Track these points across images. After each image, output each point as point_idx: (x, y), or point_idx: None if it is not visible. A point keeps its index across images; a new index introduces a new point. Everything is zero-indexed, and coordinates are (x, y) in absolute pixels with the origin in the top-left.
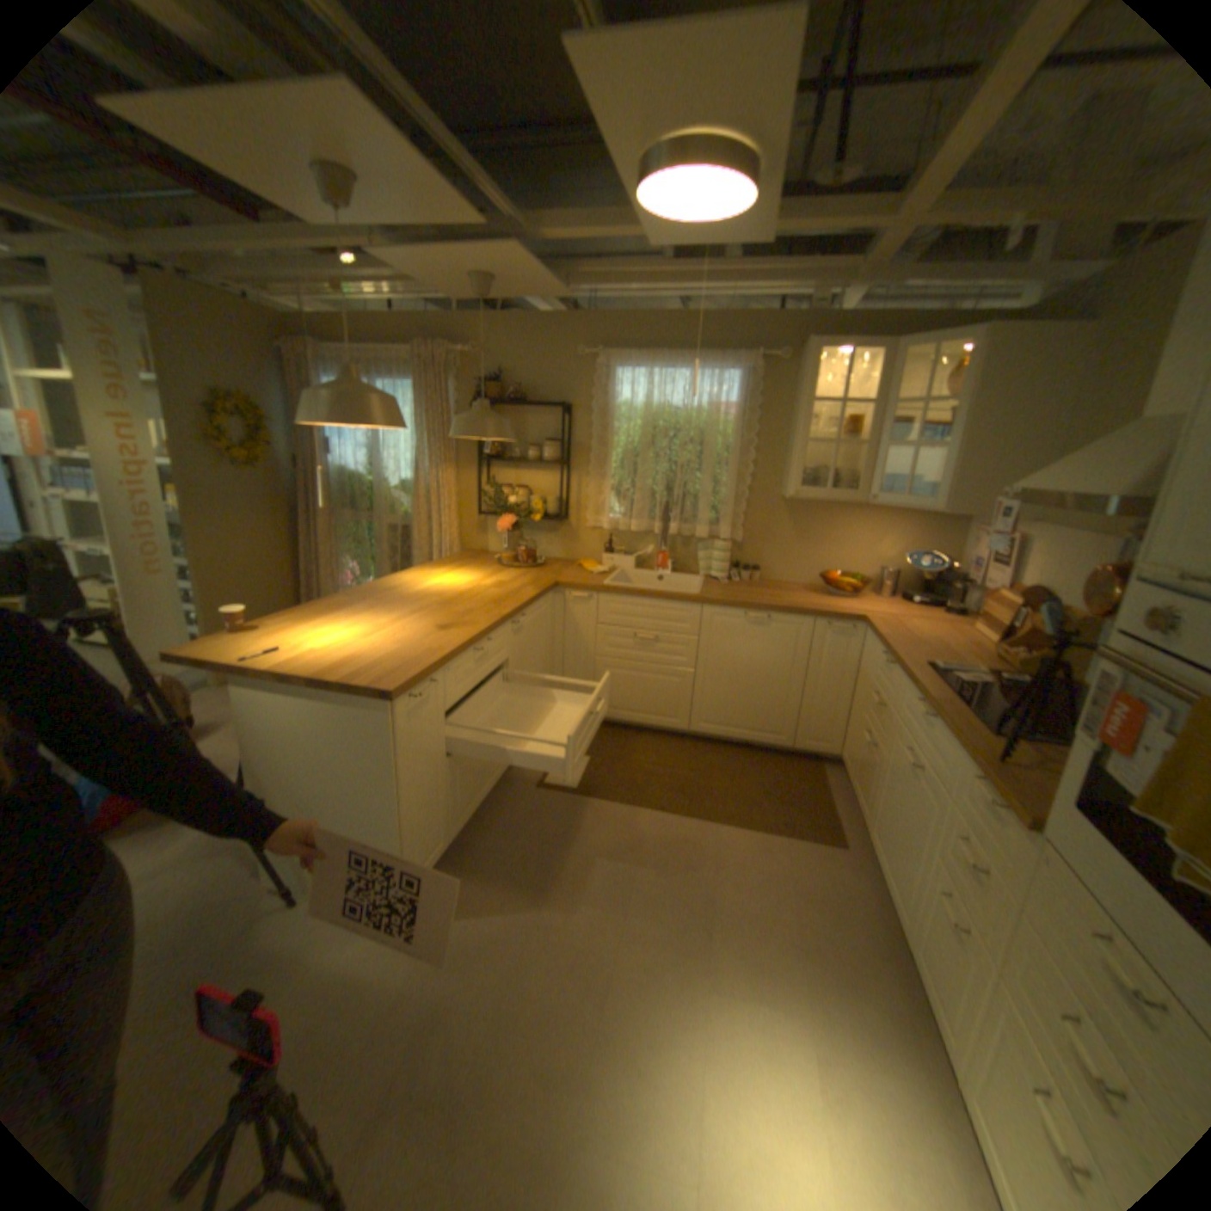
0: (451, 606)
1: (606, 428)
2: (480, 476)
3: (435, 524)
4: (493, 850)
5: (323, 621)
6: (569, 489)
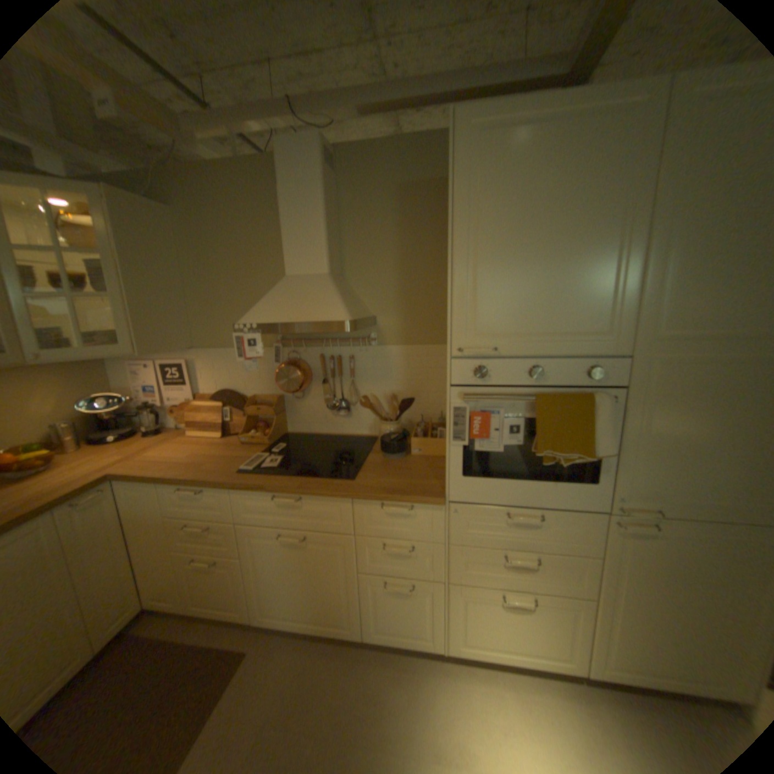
0: None
1: None
2: None
3: None
4: None
5: None
6: None
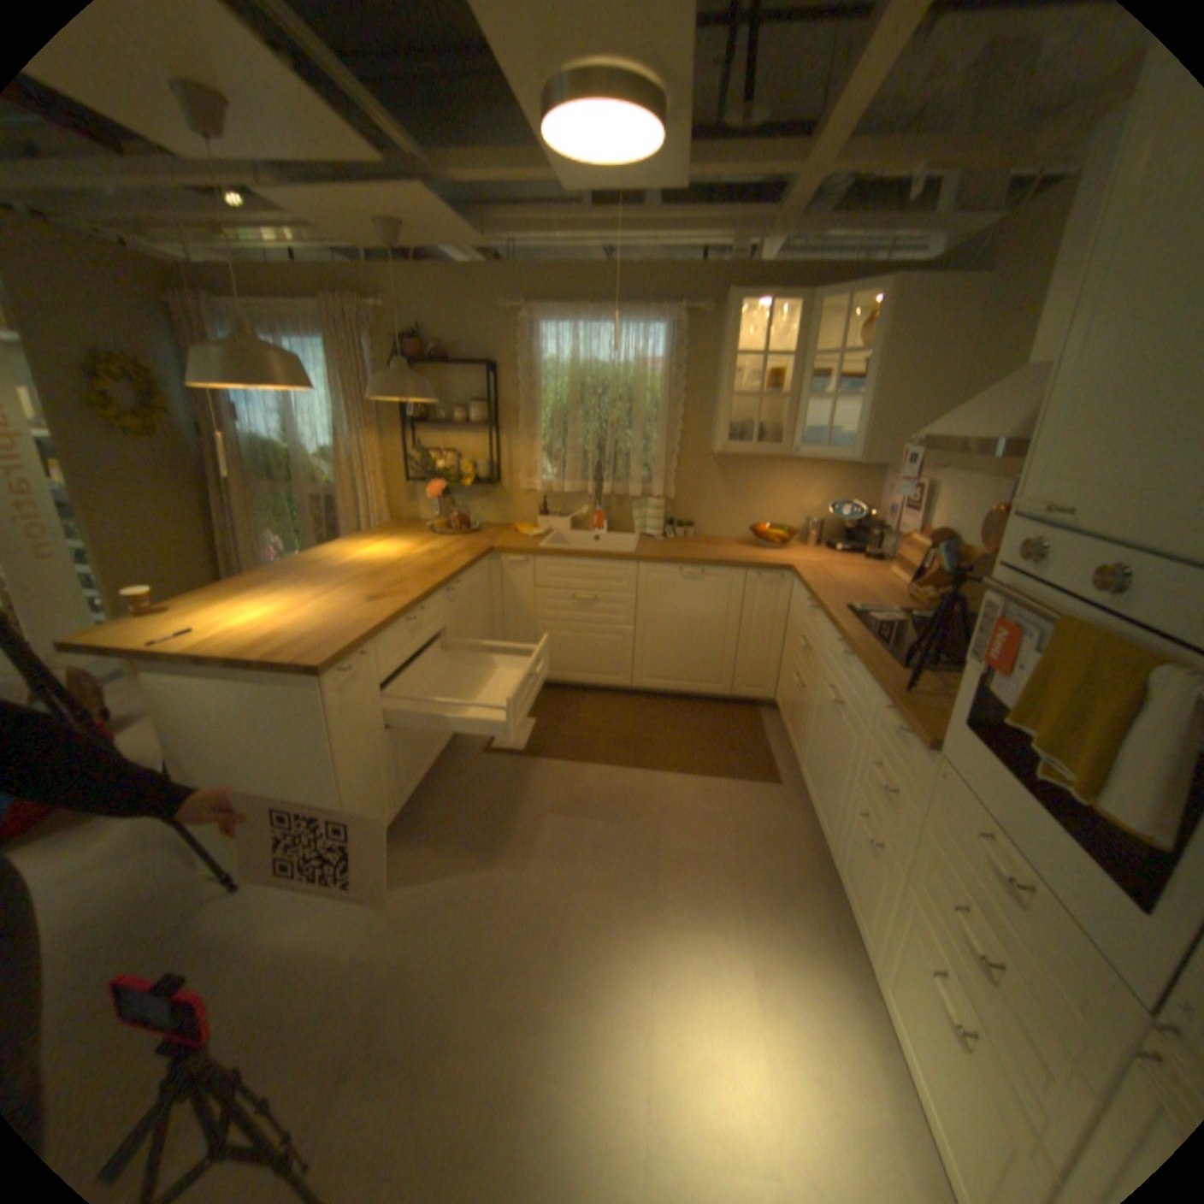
0: (380, 578)
1: (533, 388)
2: (404, 442)
3: (360, 495)
4: (442, 817)
5: (240, 601)
6: (498, 452)
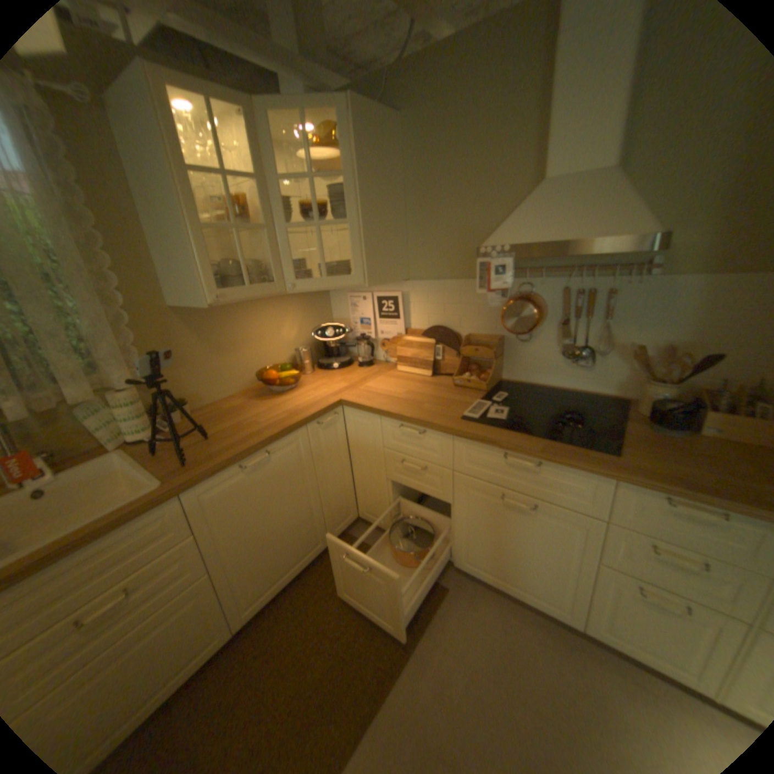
0: None
1: None
2: None
3: None
4: None
5: None
6: None
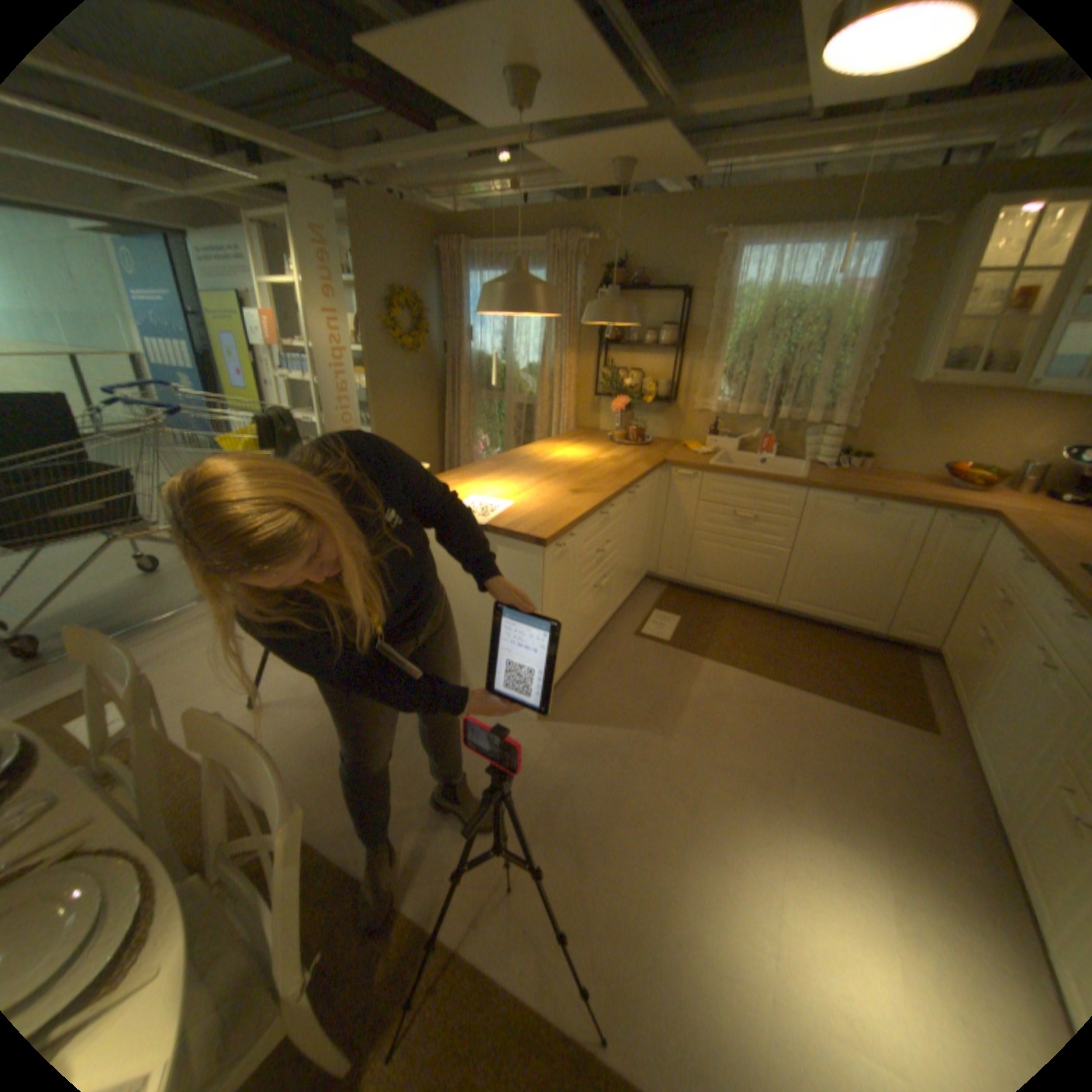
0: (576, 475)
1: (725, 310)
2: (598, 360)
3: (554, 404)
4: (600, 678)
5: (480, 481)
6: (679, 372)
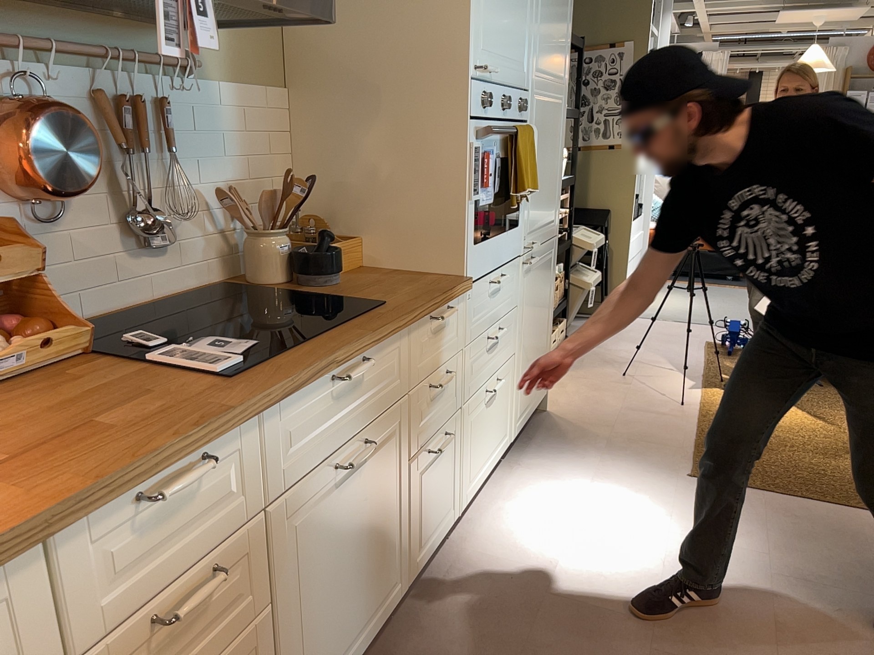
0: None
1: None
2: None
3: None
4: None
5: None
6: None
